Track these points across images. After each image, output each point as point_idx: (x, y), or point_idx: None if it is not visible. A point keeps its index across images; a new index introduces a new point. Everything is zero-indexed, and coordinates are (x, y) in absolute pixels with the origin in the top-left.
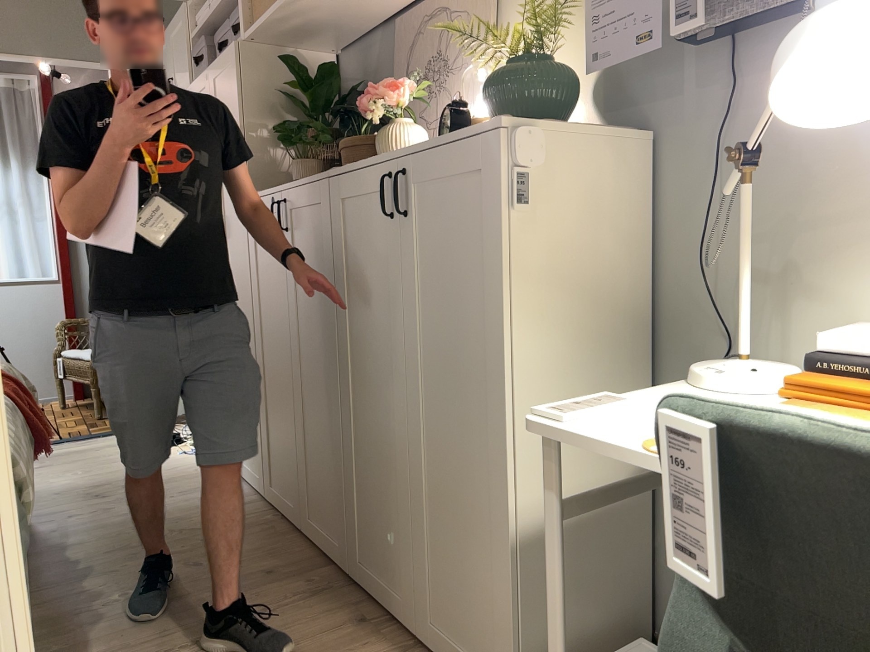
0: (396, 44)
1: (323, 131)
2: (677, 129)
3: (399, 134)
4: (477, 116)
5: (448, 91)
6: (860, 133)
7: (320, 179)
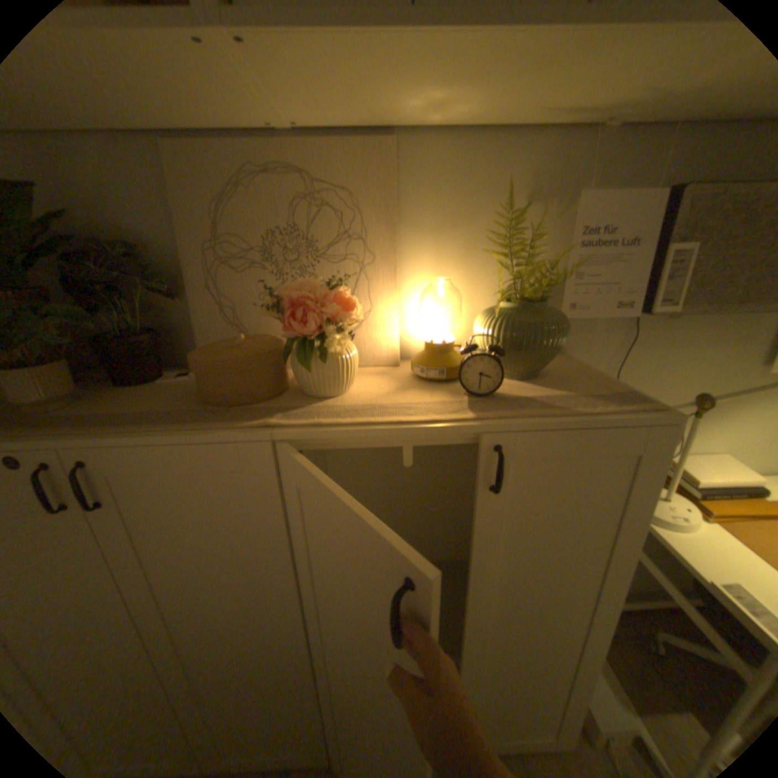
0: (172, 180)
1: (74, 312)
2: (583, 352)
3: (349, 357)
4: (435, 333)
5: (320, 277)
6: (688, 369)
7: (242, 438)
